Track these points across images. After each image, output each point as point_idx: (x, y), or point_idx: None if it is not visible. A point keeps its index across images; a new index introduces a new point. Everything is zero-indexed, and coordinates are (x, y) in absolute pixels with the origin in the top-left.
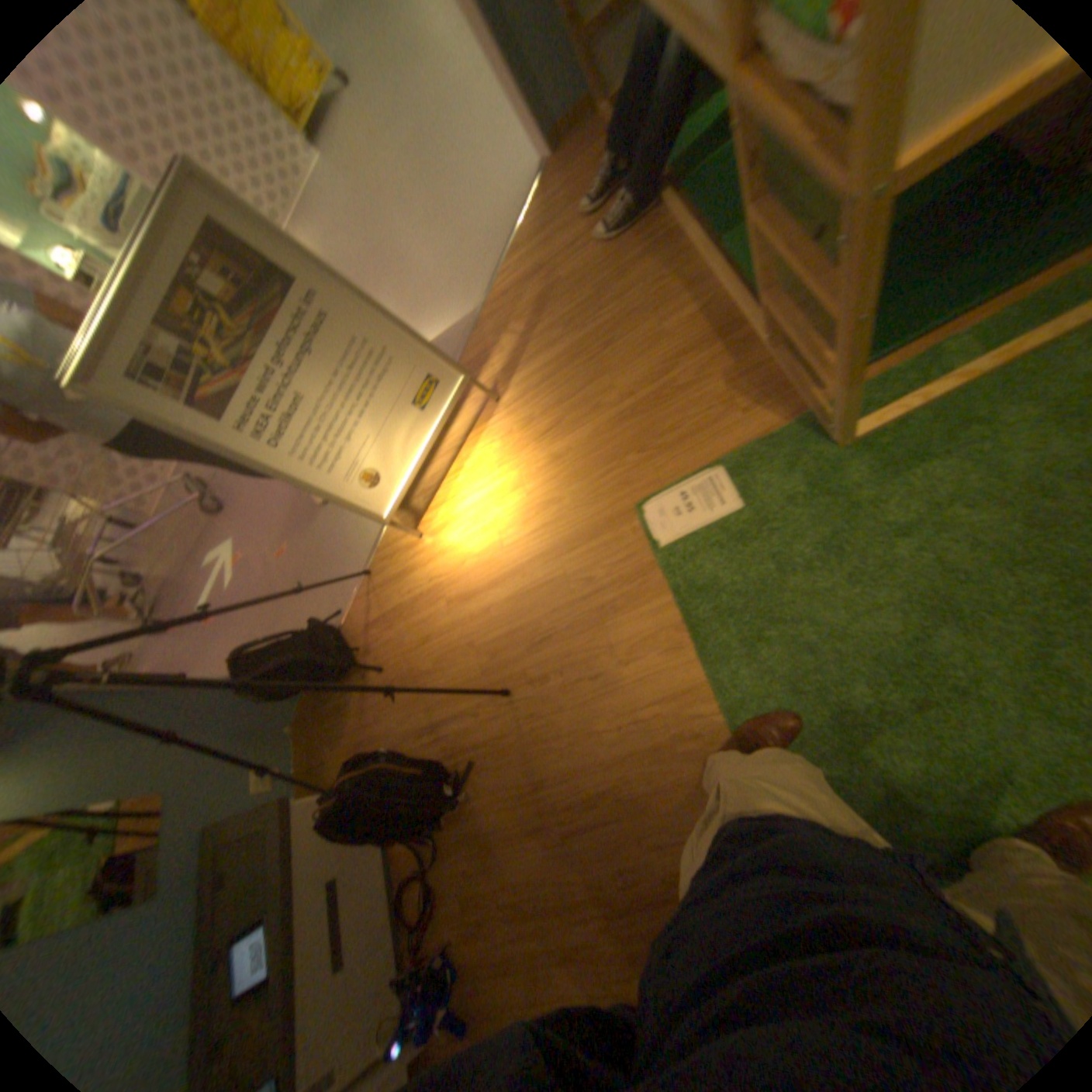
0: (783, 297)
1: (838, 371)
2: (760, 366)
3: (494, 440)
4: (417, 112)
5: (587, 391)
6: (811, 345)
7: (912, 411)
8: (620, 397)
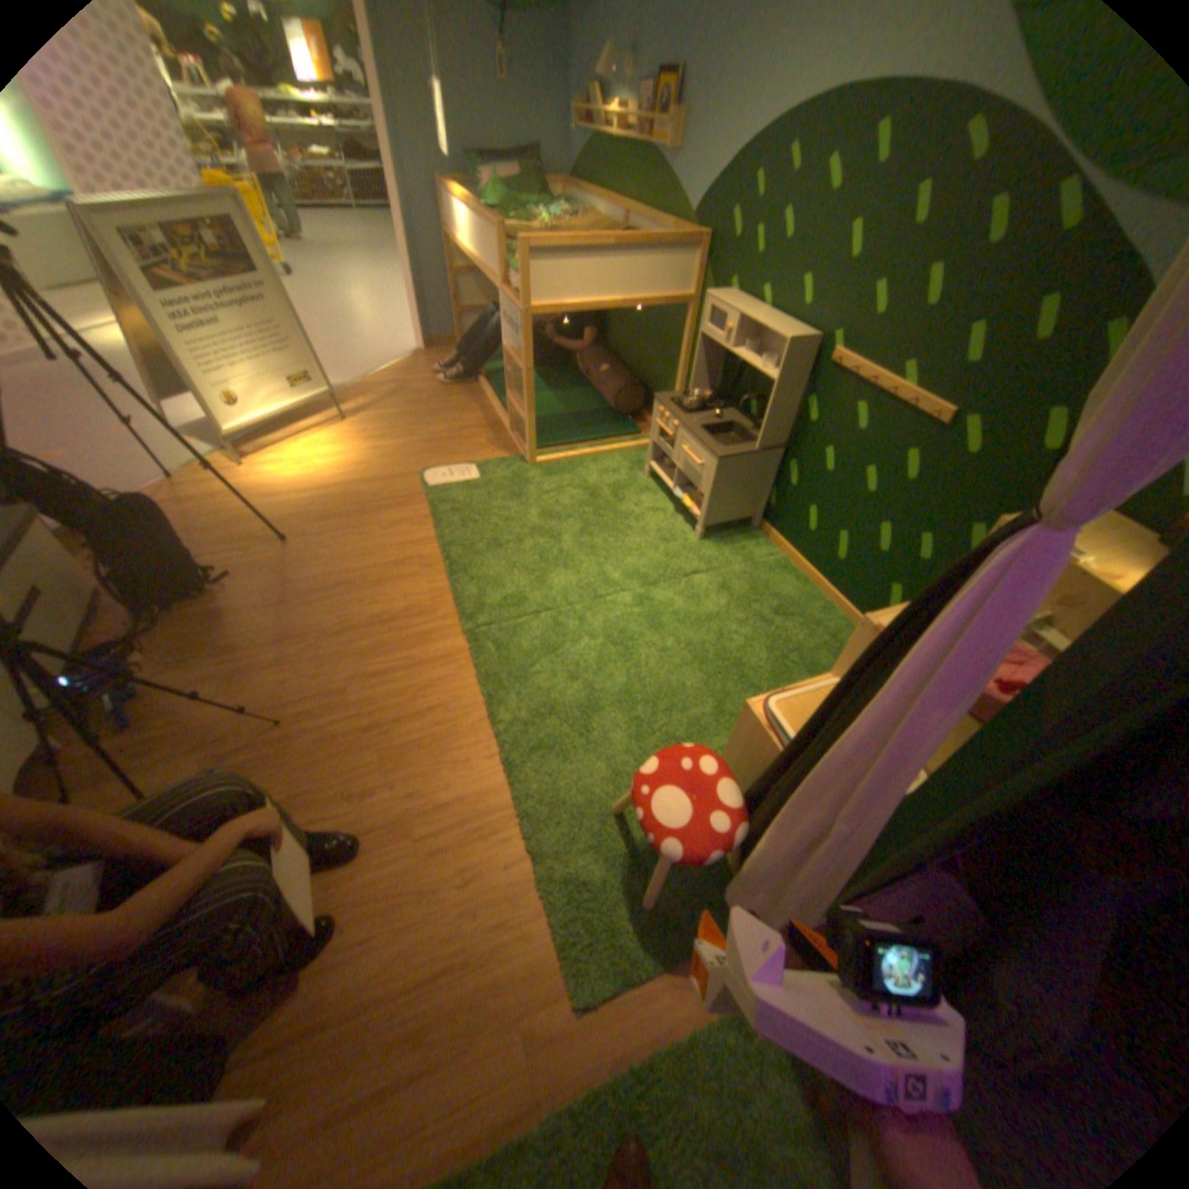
0: (514, 396)
1: (527, 415)
2: (504, 441)
3: (332, 436)
4: (342, 308)
5: (408, 430)
6: (519, 408)
7: (559, 461)
8: (427, 436)
